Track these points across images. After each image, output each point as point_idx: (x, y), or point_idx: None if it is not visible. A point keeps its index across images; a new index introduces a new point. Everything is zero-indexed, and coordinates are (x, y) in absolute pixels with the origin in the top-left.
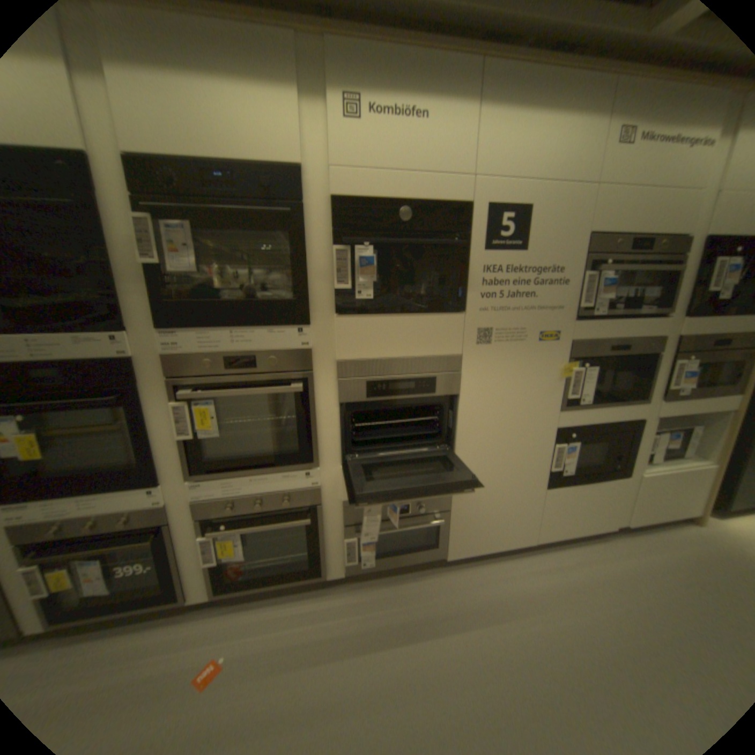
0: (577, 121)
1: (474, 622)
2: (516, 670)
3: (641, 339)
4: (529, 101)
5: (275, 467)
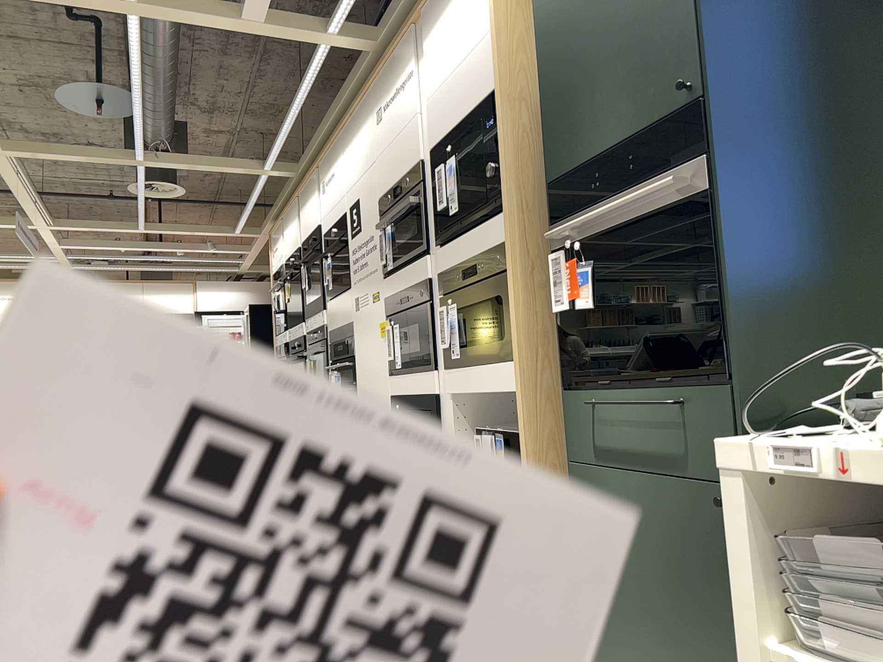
0: (364, 131)
1: None
2: None
3: (415, 287)
4: (351, 138)
5: None
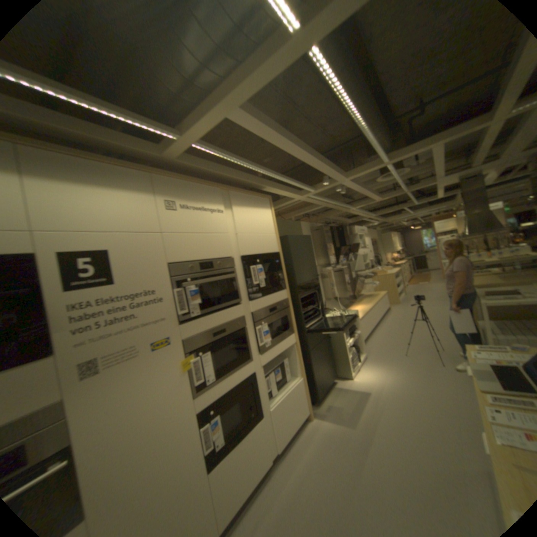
0: (130, 196)
1: None
2: None
3: (230, 322)
4: (82, 181)
5: None
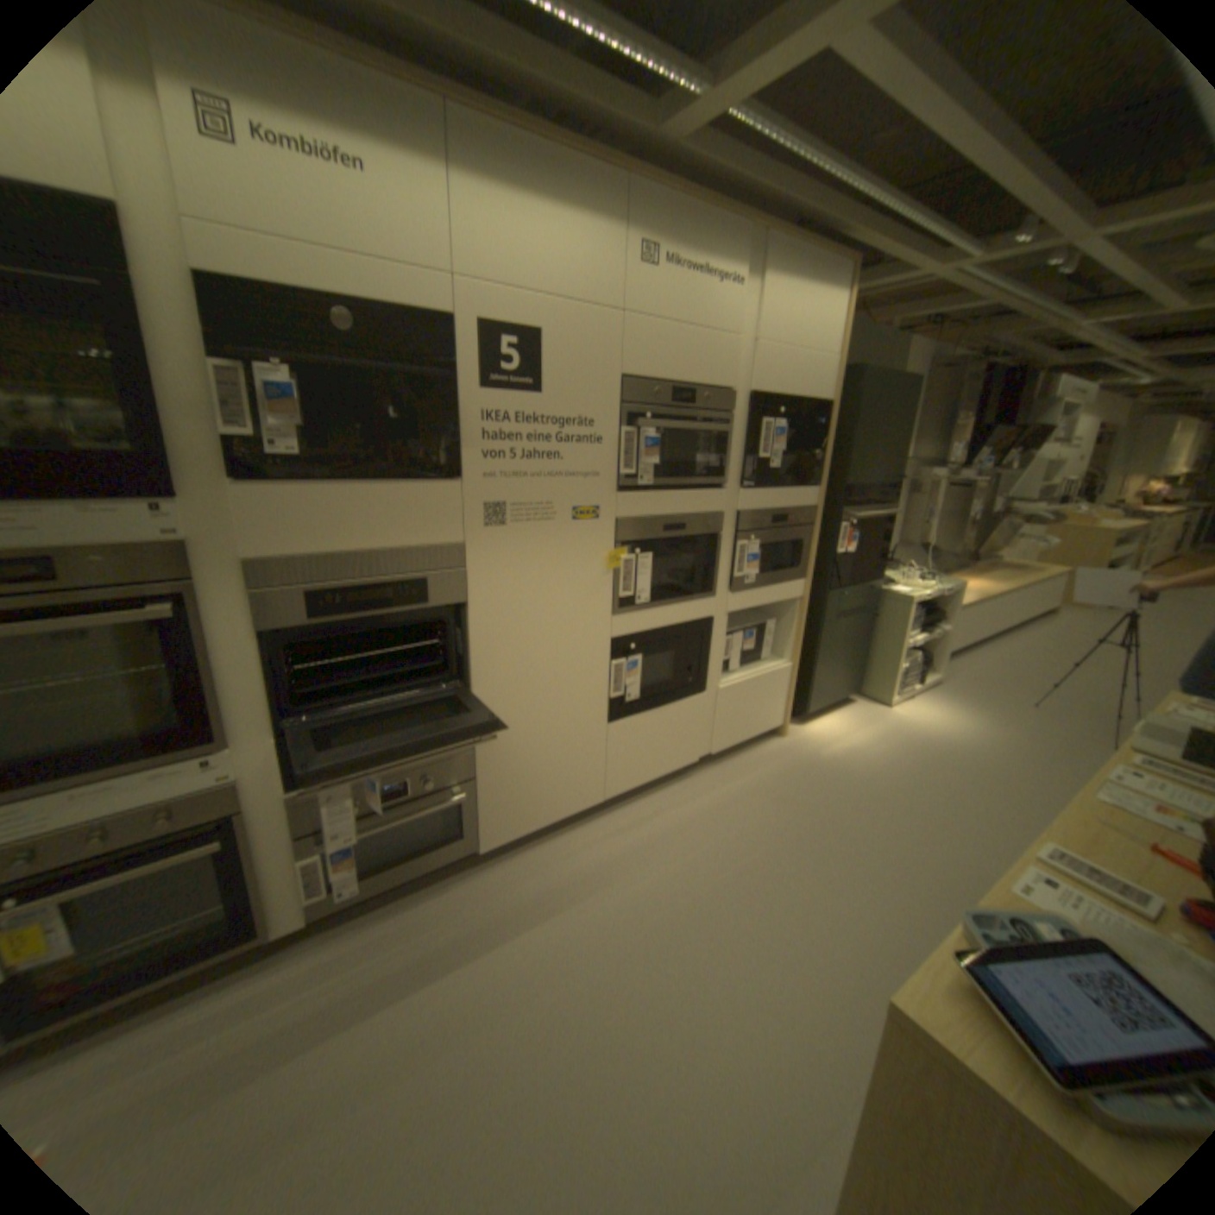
0: (585, 225)
1: (519, 925)
2: (573, 965)
3: (695, 517)
4: (519, 184)
5: (131, 763)
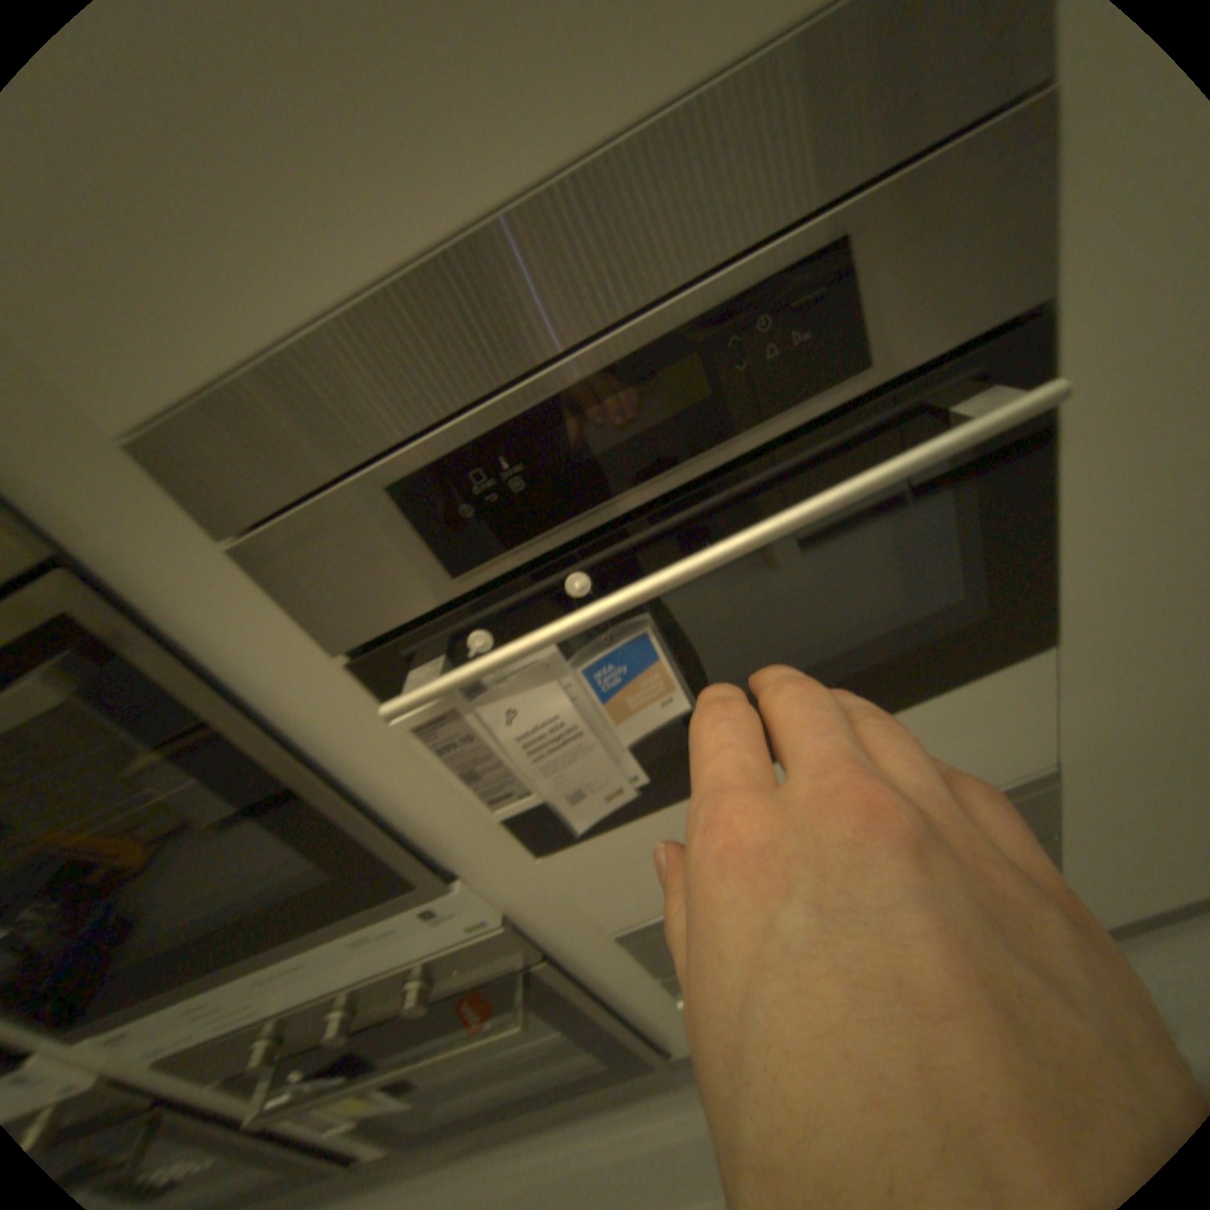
0: None
1: None
2: None
3: None
4: None
5: (306, 933)
